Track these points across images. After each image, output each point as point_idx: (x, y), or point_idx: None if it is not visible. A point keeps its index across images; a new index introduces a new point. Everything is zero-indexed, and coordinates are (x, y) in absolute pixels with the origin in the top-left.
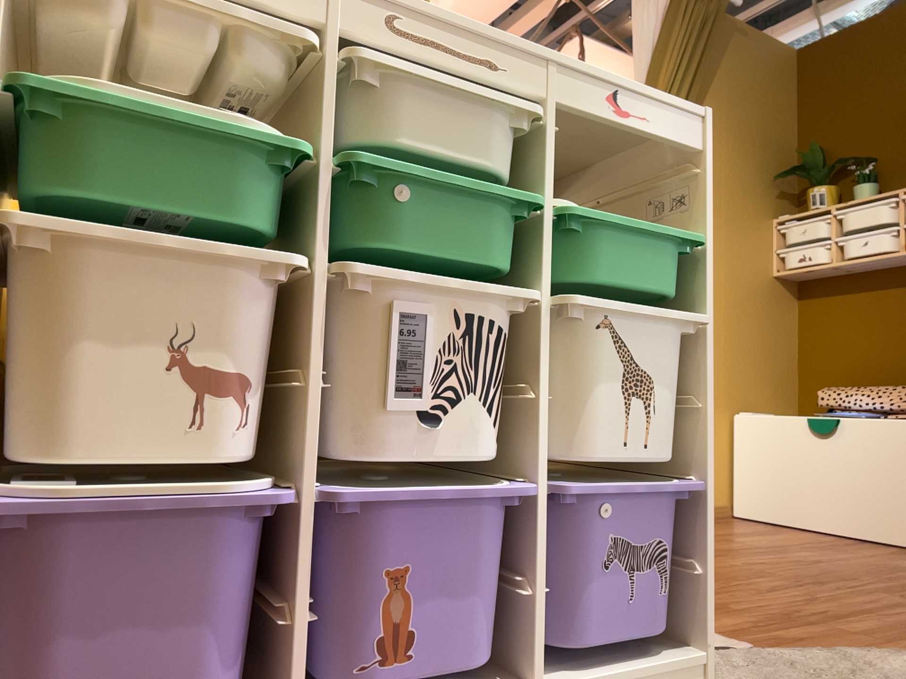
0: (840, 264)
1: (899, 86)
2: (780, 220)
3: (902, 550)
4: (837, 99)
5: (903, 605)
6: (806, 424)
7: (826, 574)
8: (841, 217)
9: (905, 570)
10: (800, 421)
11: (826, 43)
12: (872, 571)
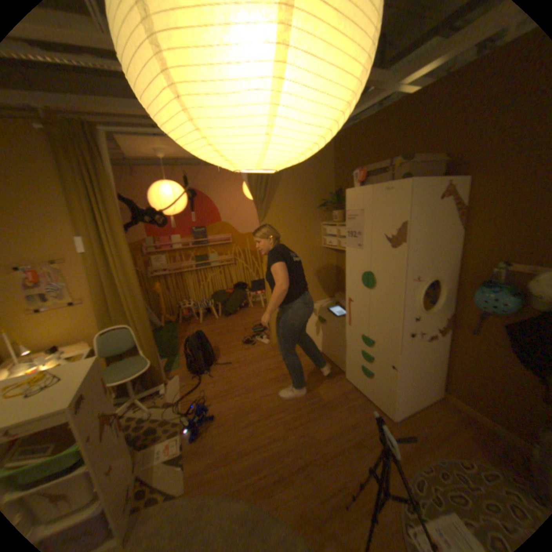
0: (341, 249)
1: (368, 162)
2: (325, 223)
3: (338, 375)
4: (348, 163)
5: (277, 445)
6: (318, 320)
7: (279, 411)
8: (342, 229)
9: (316, 401)
10: (317, 319)
11: (345, 130)
12: (301, 405)
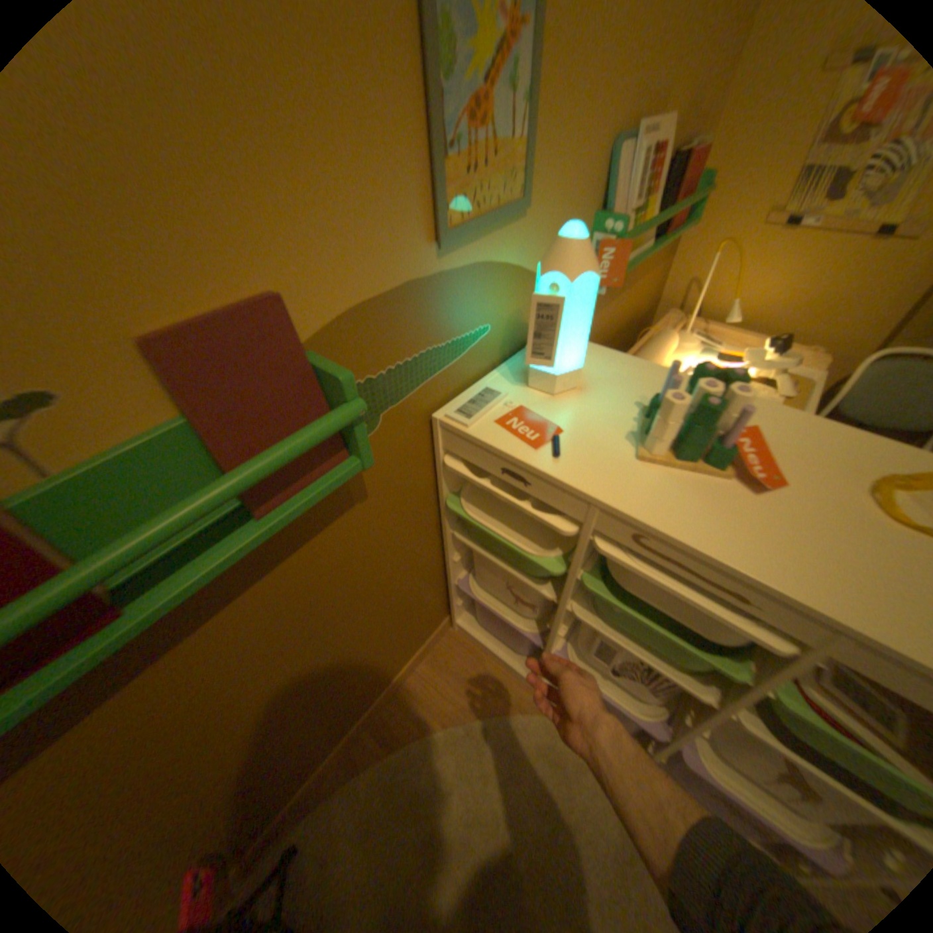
0: None
1: None
2: None
3: None
4: None
5: None
6: None
7: None
8: None
9: None
10: None
11: None
12: None
